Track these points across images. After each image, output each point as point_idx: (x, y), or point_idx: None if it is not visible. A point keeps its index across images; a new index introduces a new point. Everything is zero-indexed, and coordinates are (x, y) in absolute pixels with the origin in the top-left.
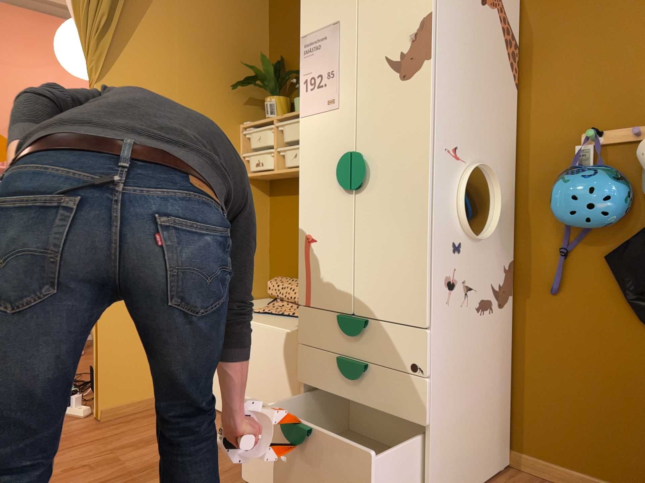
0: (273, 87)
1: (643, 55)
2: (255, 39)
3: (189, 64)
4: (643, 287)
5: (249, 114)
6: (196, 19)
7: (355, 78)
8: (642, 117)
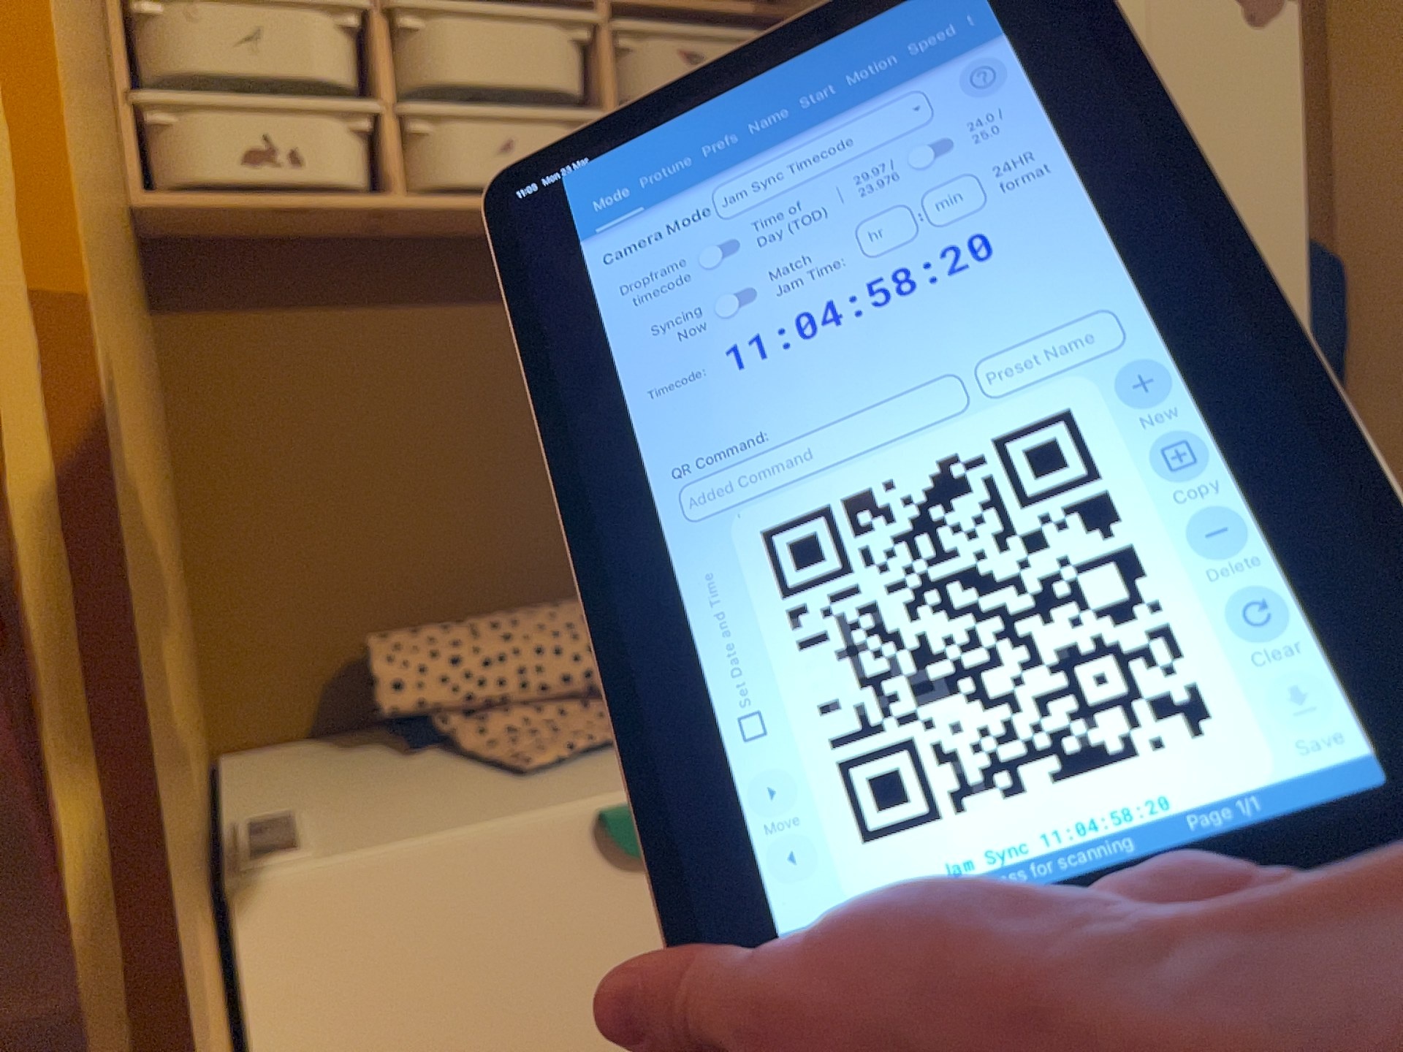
0: None
1: None
2: None
3: None
4: None
5: None
6: None
7: None
8: None
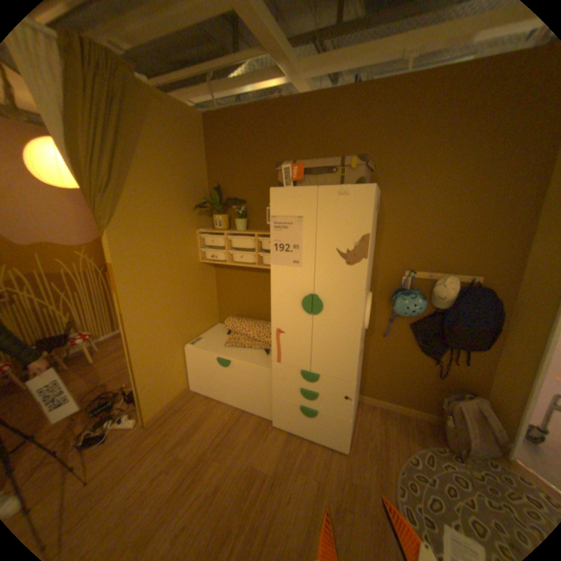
0: (220, 209)
1: (439, 240)
2: (199, 170)
3: (163, 198)
4: (425, 340)
5: (201, 222)
6: (163, 163)
7: (314, 254)
8: (434, 268)
